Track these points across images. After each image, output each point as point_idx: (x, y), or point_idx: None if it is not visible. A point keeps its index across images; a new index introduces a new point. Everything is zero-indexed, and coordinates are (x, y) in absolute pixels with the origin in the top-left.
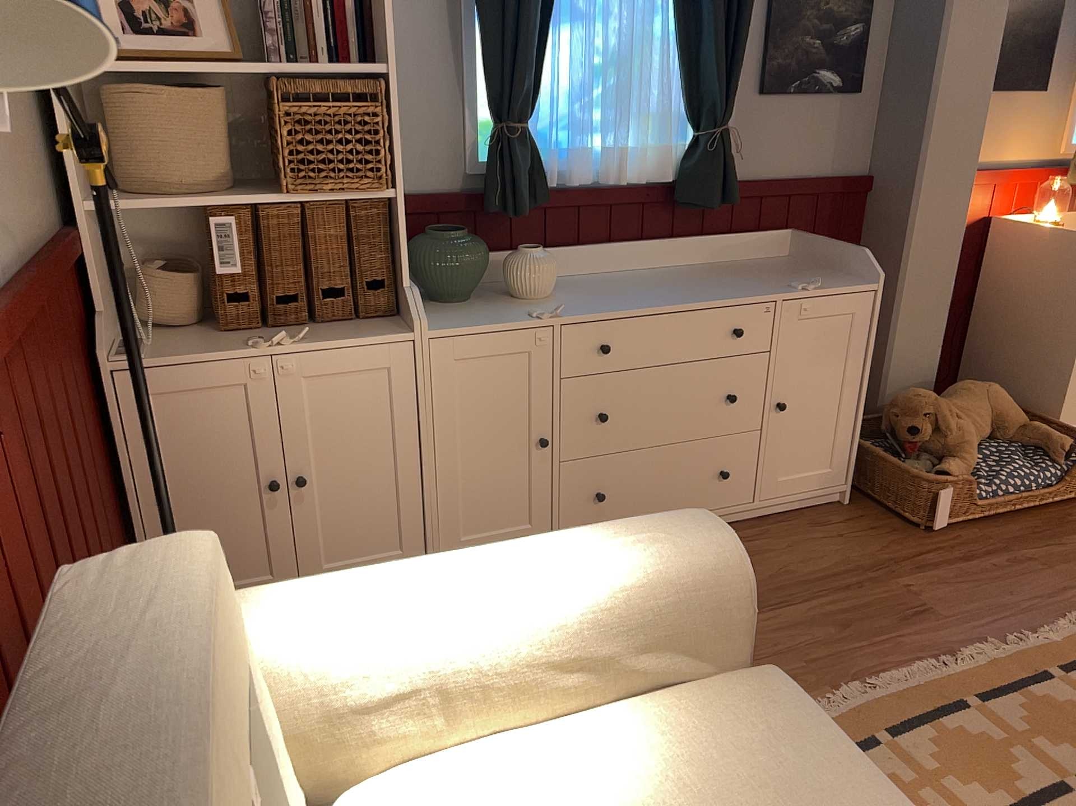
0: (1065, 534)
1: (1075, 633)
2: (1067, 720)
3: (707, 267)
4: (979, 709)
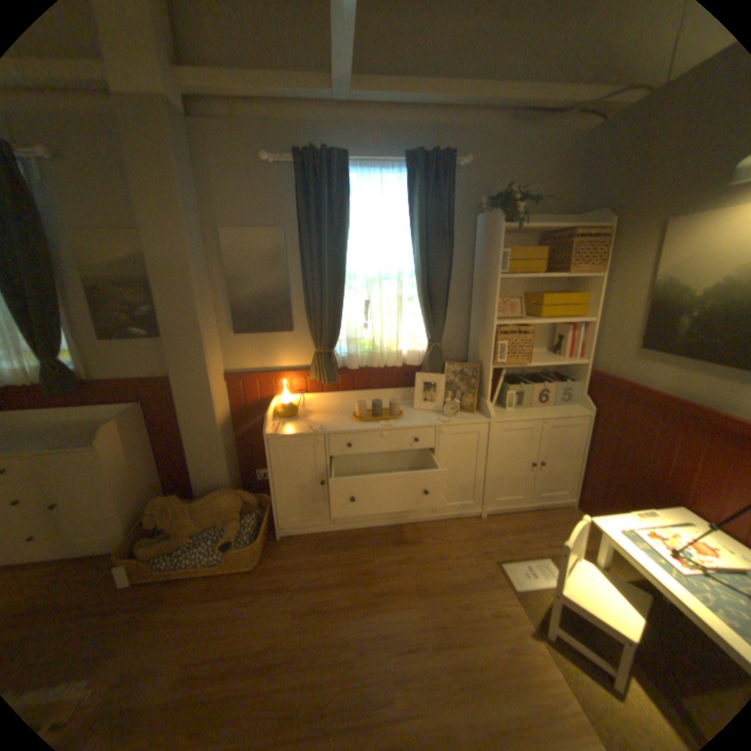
0: (191, 604)
1: None
2: None
3: (77, 424)
4: None
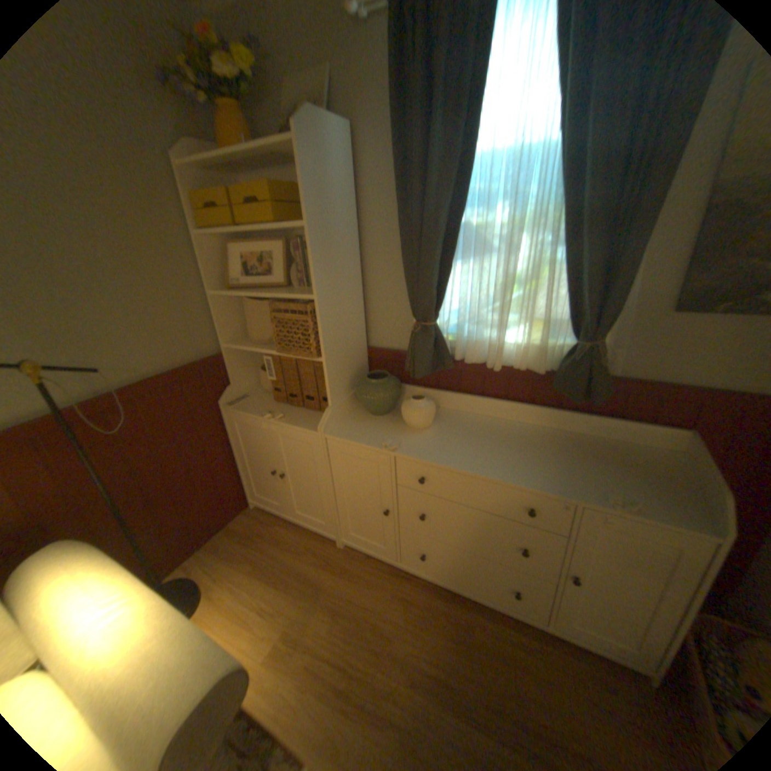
0: None
1: None
2: None
3: (580, 439)
4: None
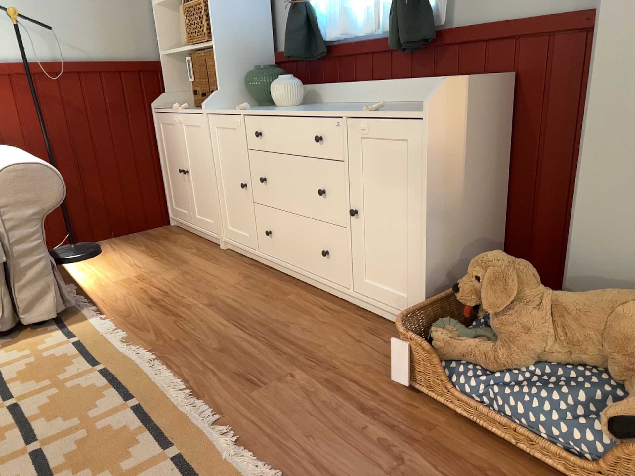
0: None
1: (243, 475)
2: (107, 453)
3: (414, 103)
4: (124, 406)
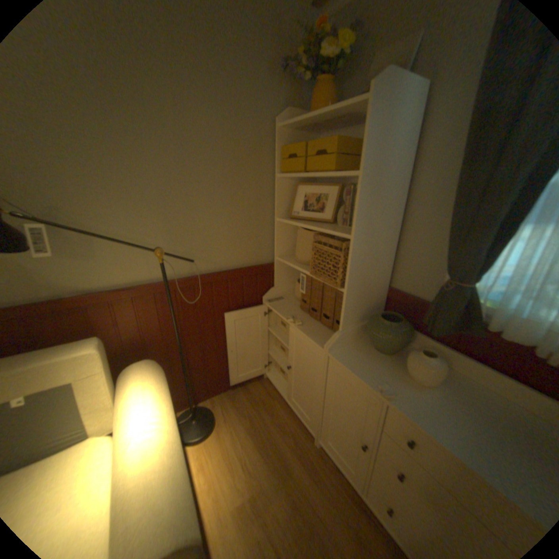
0: None
1: None
2: None
3: None
4: None
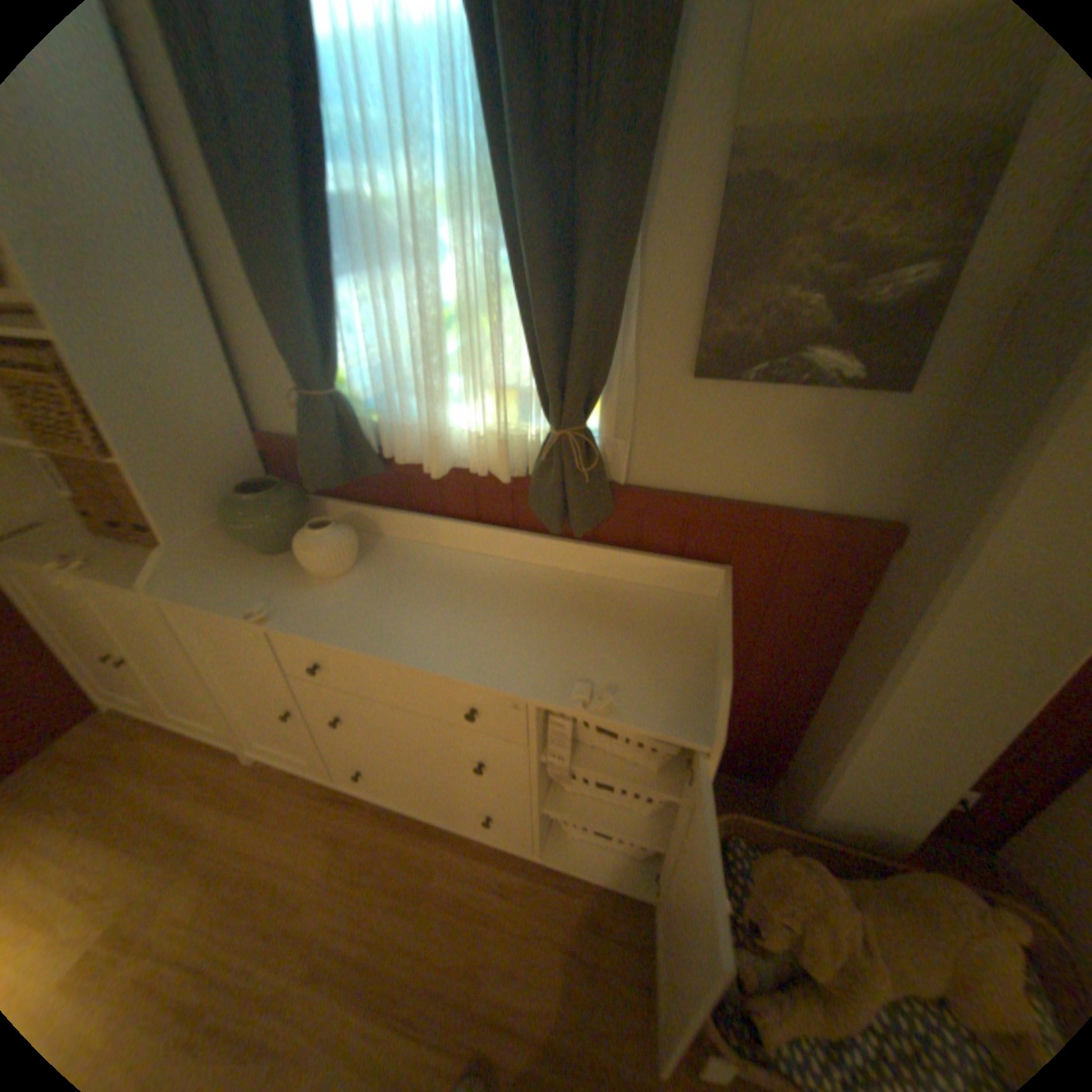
0: None
1: None
2: None
3: (578, 584)
4: None
